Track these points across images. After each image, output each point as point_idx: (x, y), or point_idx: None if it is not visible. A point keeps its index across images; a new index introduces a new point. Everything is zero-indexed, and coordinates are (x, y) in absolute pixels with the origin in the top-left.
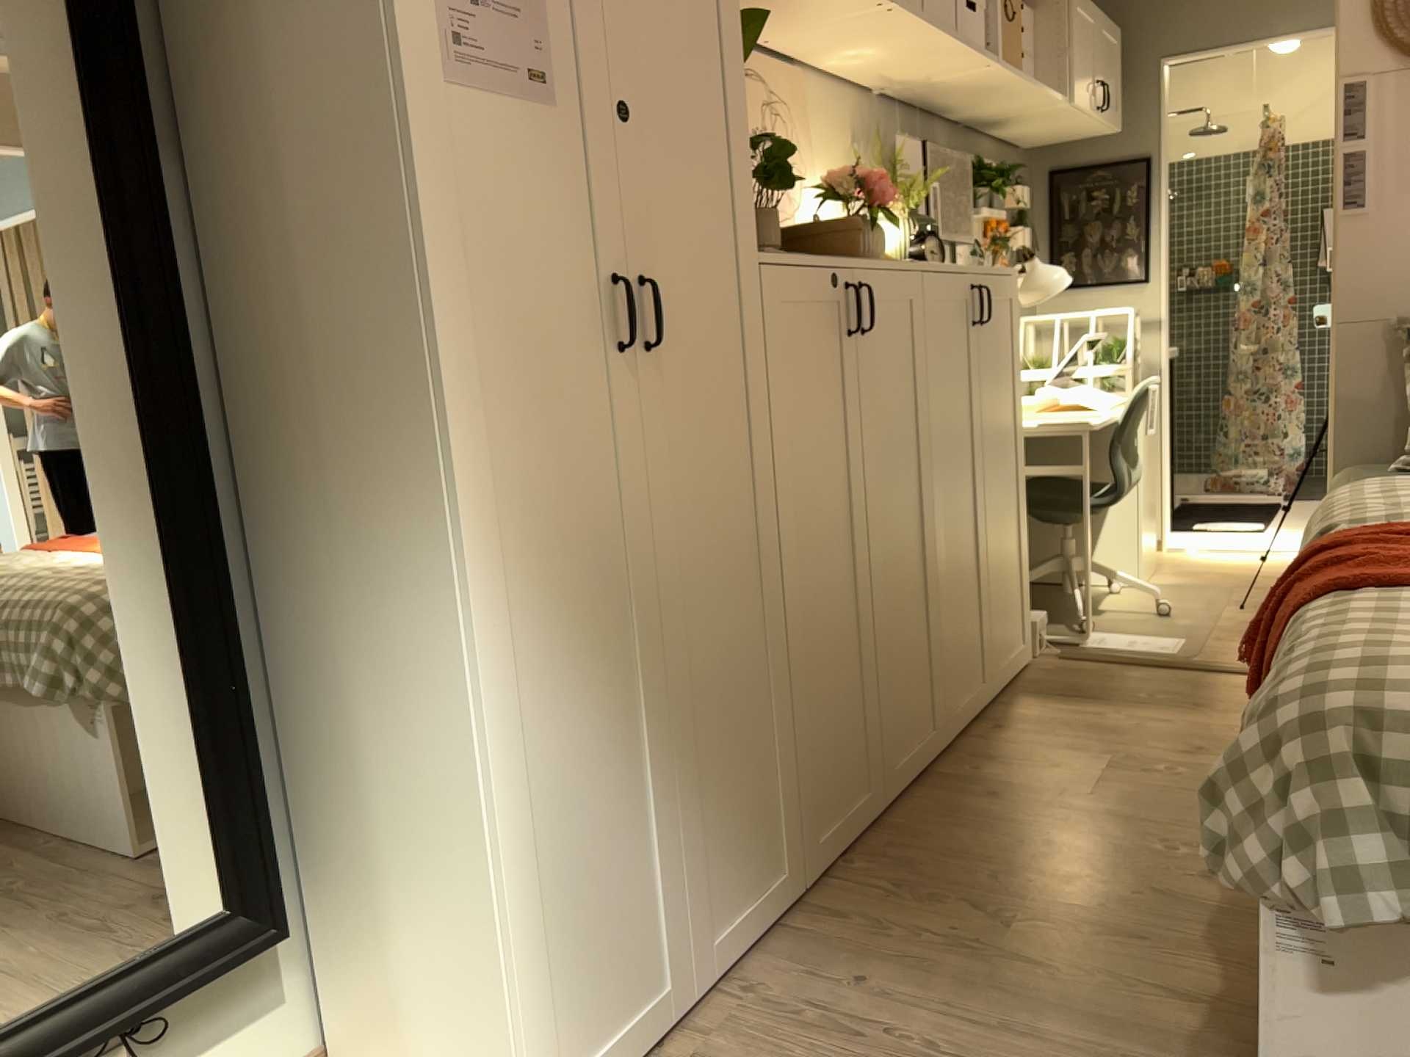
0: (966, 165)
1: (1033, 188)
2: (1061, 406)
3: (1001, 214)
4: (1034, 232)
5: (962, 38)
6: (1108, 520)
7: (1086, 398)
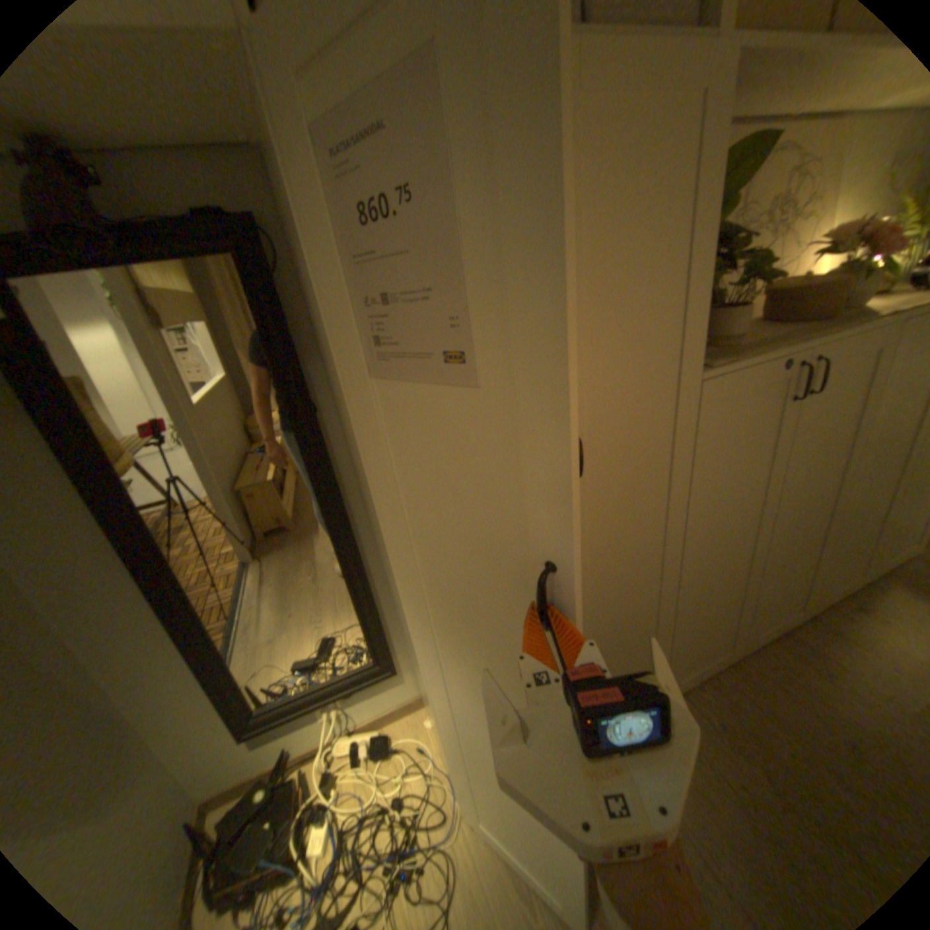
0: None
1: None
2: None
3: None
4: None
5: None
6: None
7: None
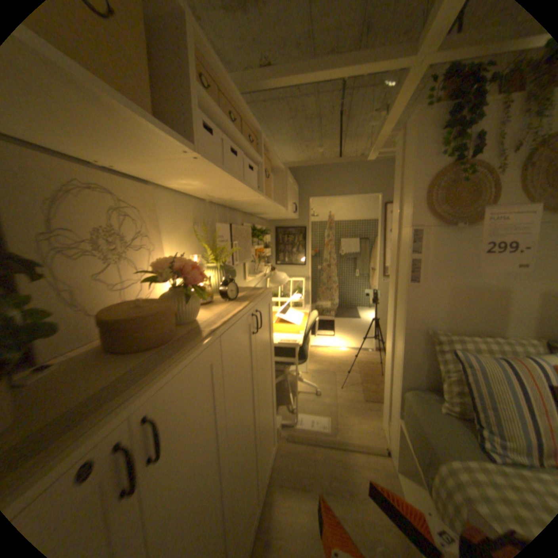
0: (251, 228)
1: (272, 231)
2: (285, 320)
3: (263, 243)
4: (272, 246)
5: (249, 182)
6: None
7: (293, 318)
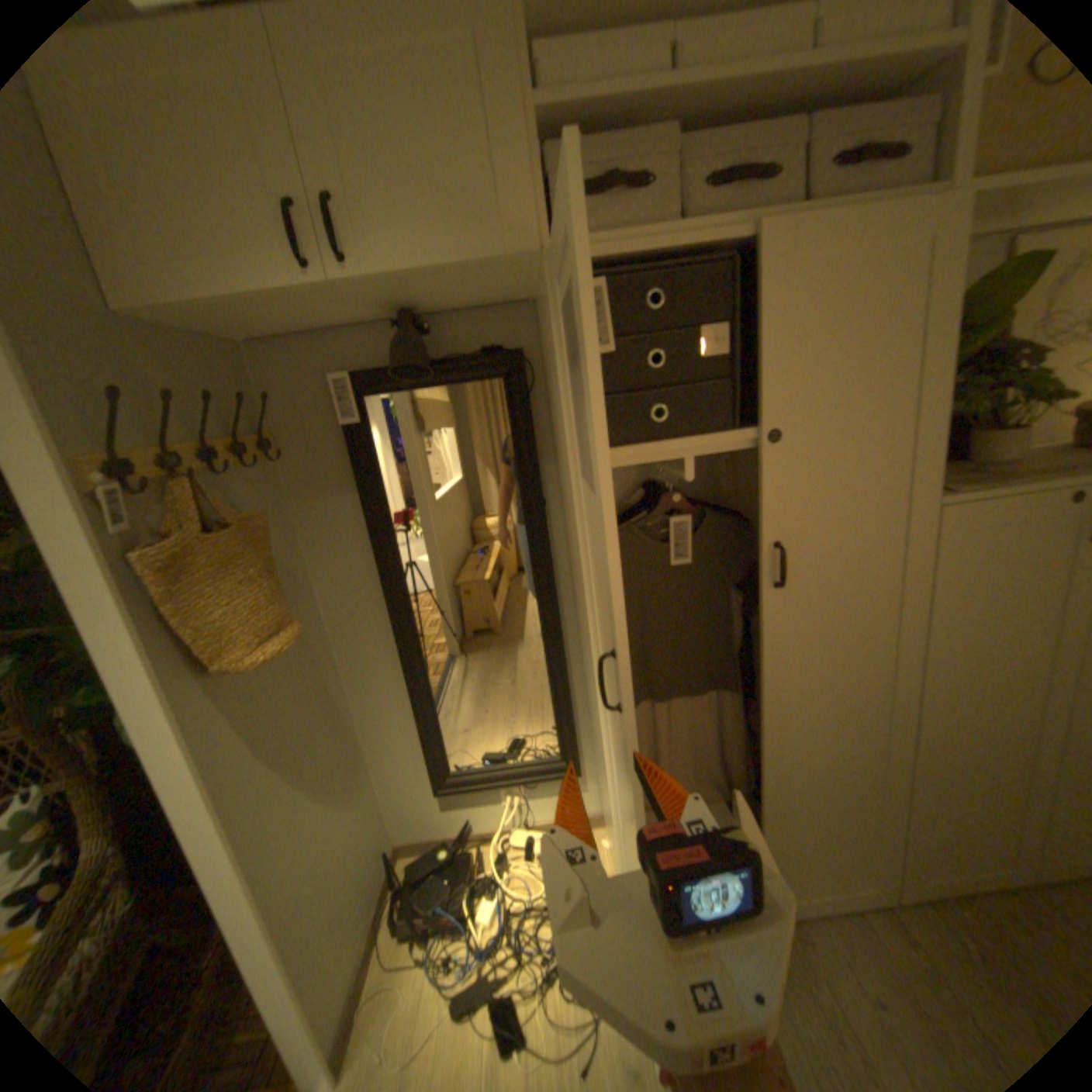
0: None
1: None
2: None
3: None
4: None
5: None
6: None
7: None
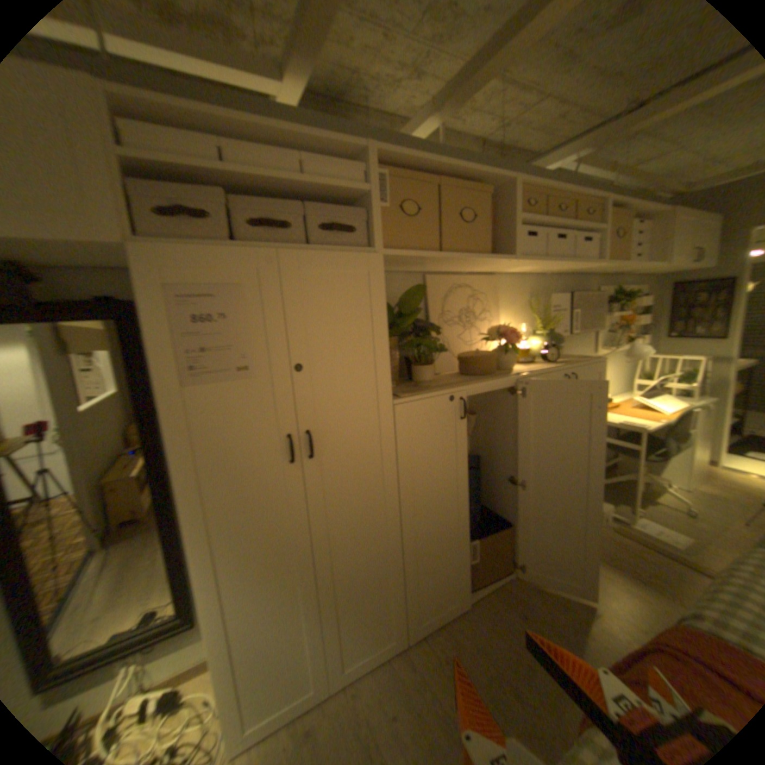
0: (613, 293)
1: (666, 291)
2: (648, 408)
3: (638, 309)
4: (664, 312)
5: (583, 256)
6: (677, 459)
7: (662, 407)
